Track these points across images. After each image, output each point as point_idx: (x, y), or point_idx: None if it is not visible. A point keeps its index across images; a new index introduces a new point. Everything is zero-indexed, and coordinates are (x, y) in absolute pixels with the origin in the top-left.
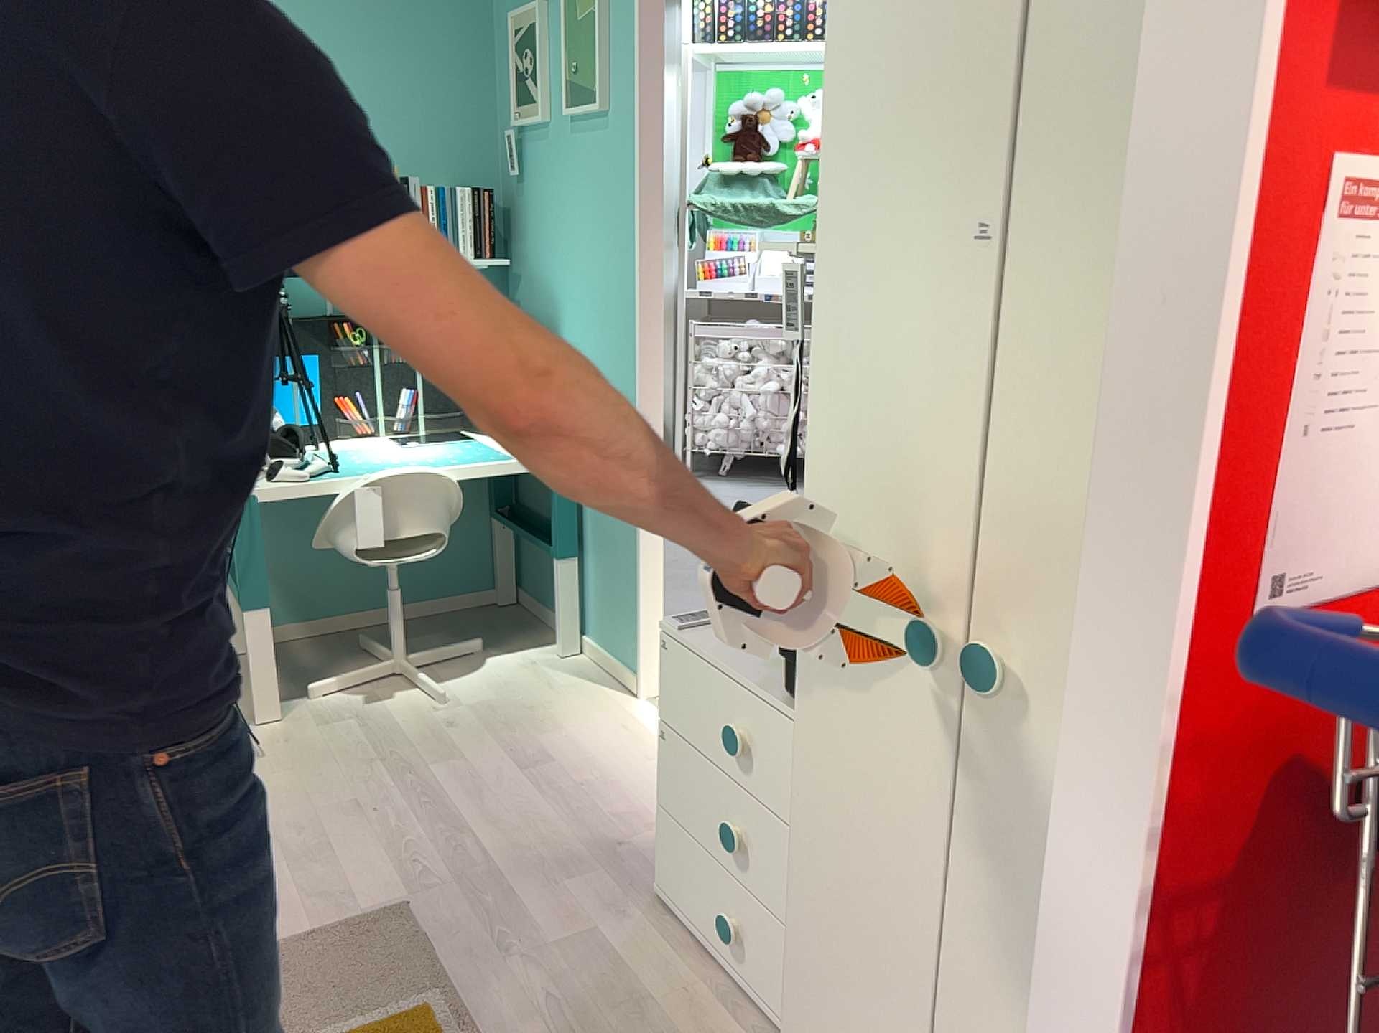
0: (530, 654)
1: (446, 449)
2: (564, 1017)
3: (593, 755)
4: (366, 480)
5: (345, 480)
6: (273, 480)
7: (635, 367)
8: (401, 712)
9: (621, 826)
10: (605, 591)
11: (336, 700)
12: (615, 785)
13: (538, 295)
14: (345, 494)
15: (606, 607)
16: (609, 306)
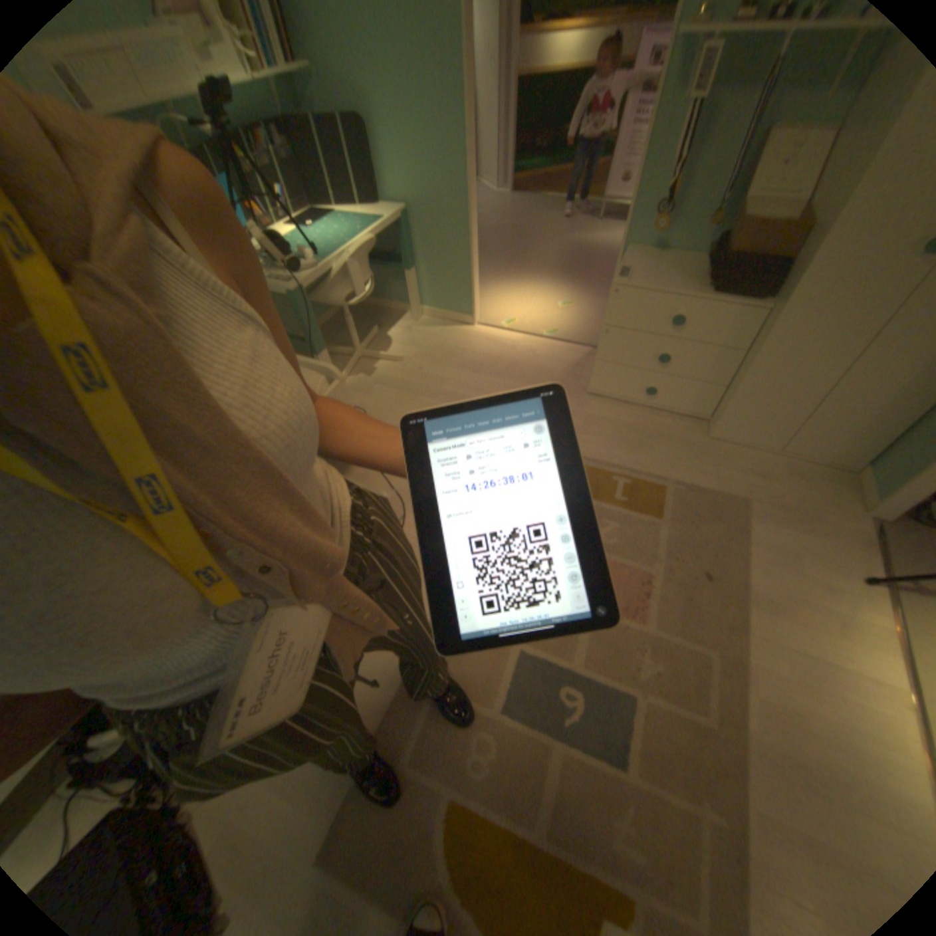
0: (400, 323)
1: (333, 221)
2: (617, 442)
3: (492, 355)
4: (340, 254)
5: (330, 258)
6: (292, 271)
7: (461, 136)
8: (390, 372)
9: (541, 376)
10: (438, 279)
11: (352, 380)
12: (516, 362)
13: (335, 90)
14: (334, 266)
15: (438, 287)
16: (429, 92)
